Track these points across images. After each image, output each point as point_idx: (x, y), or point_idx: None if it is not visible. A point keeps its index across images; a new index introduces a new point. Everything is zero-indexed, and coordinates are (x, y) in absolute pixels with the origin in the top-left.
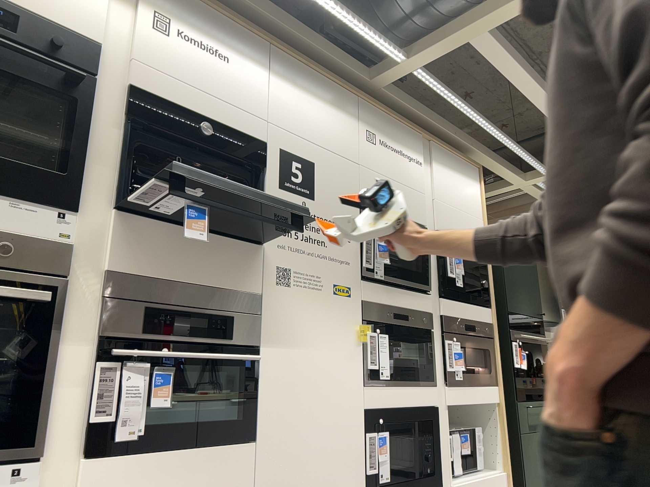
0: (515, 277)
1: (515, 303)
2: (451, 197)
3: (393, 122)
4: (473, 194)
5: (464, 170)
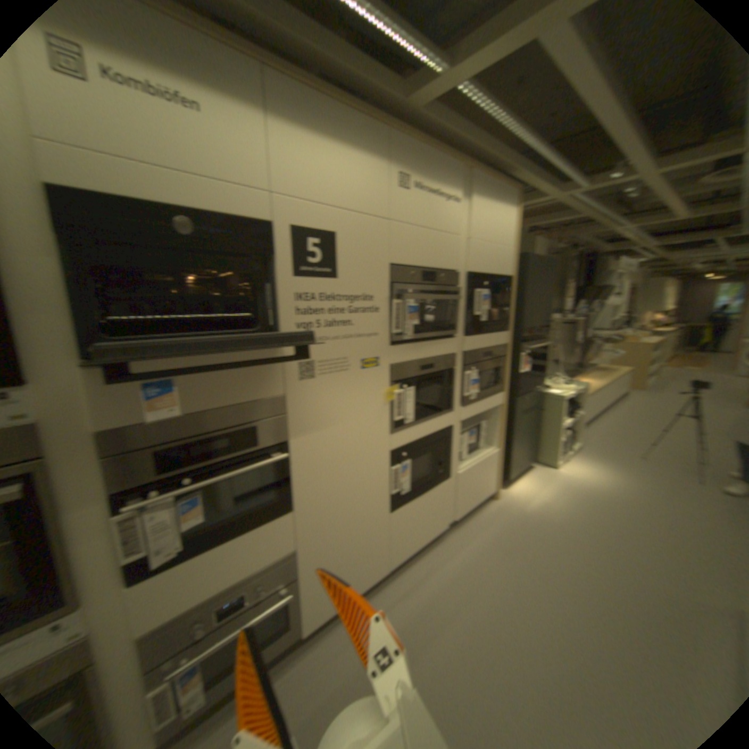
0: (537, 295)
1: (532, 319)
2: (489, 231)
3: (434, 154)
4: (511, 222)
5: (506, 196)
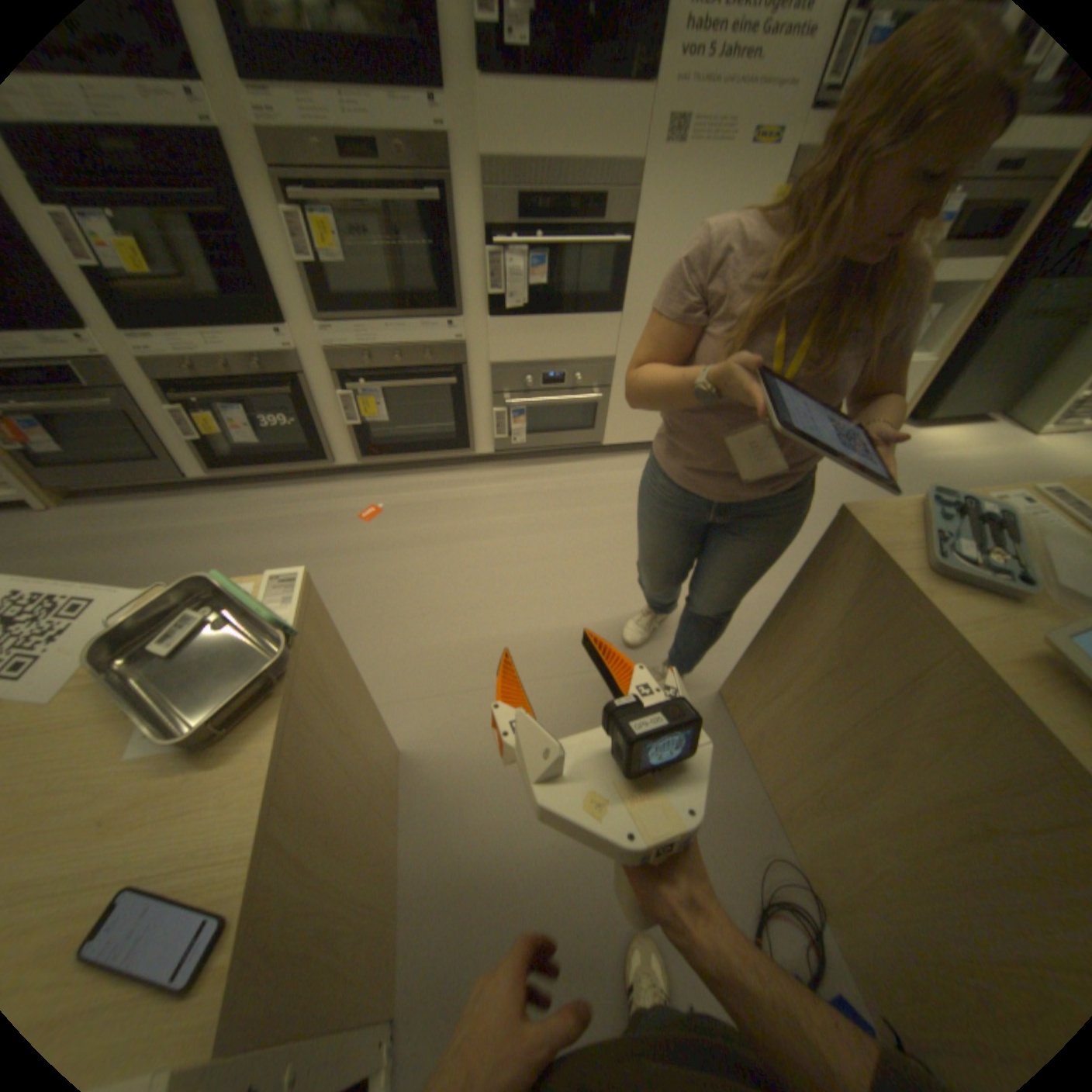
0: None
1: None
2: None
3: None
4: None
5: None
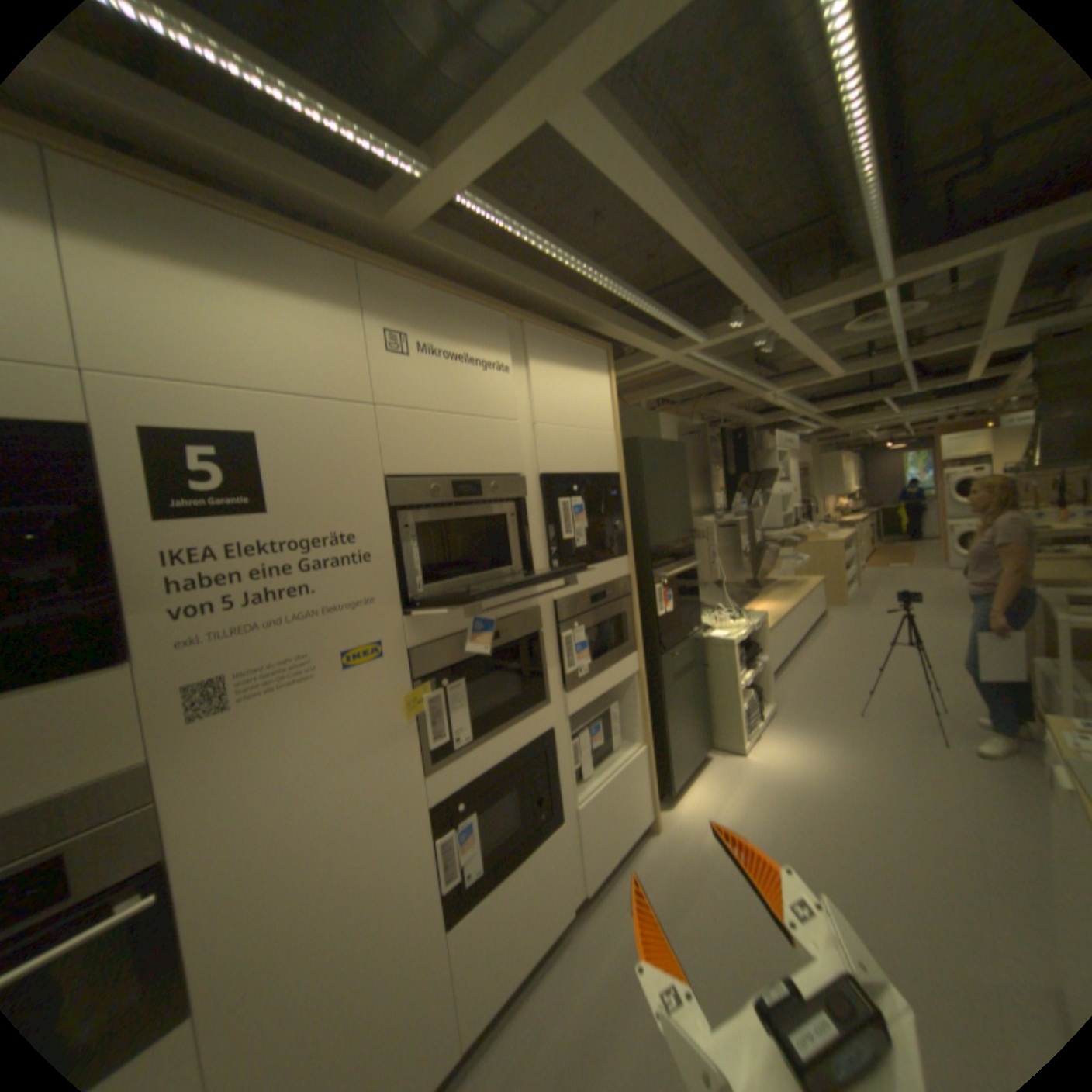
0: (661, 497)
1: (660, 533)
2: (563, 413)
3: (445, 303)
4: (598, 397)
5: (584, 361)
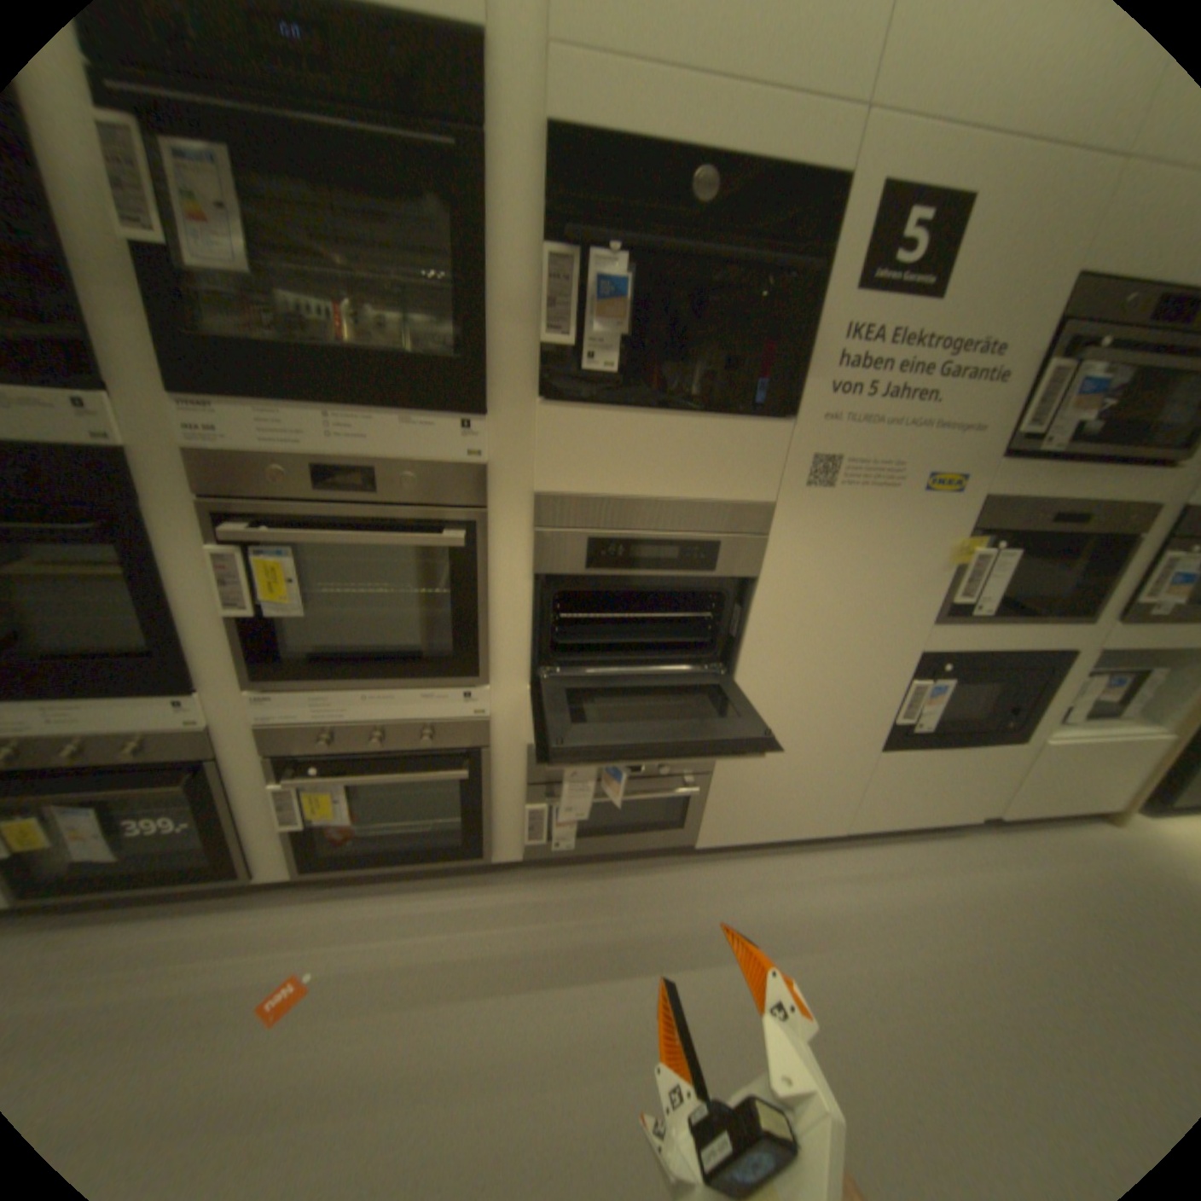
0: None
1: None
2: None
3: None
4: None
5: None
